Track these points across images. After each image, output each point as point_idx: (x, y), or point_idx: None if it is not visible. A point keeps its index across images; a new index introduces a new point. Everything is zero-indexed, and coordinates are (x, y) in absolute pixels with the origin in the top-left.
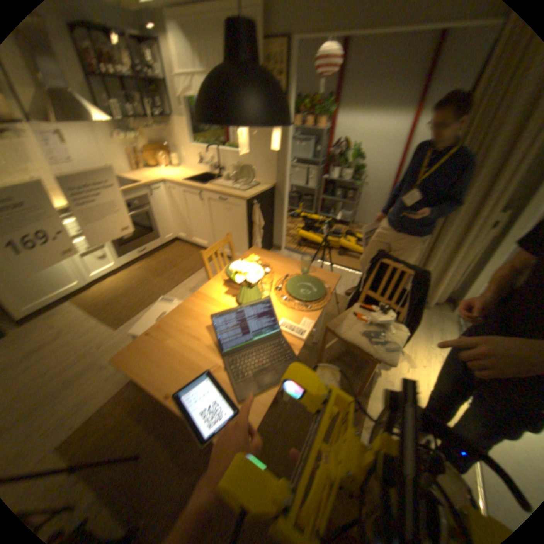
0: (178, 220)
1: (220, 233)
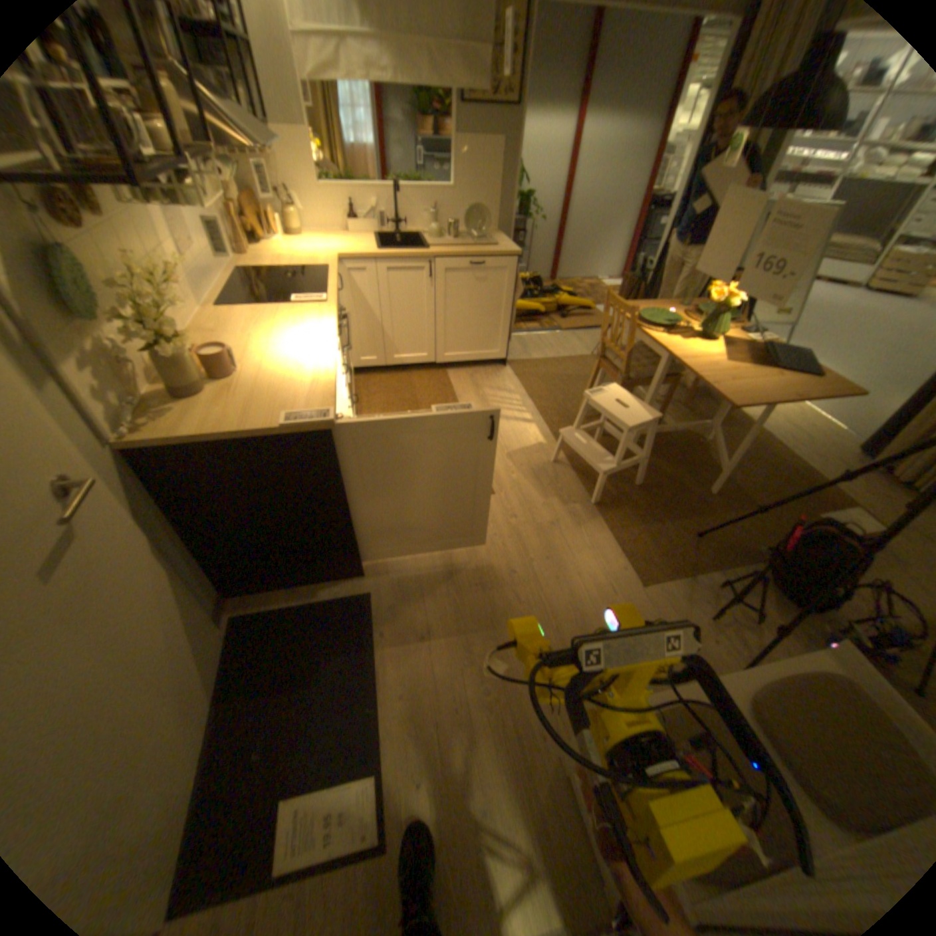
0: (364, 330)
1: (460, 326)
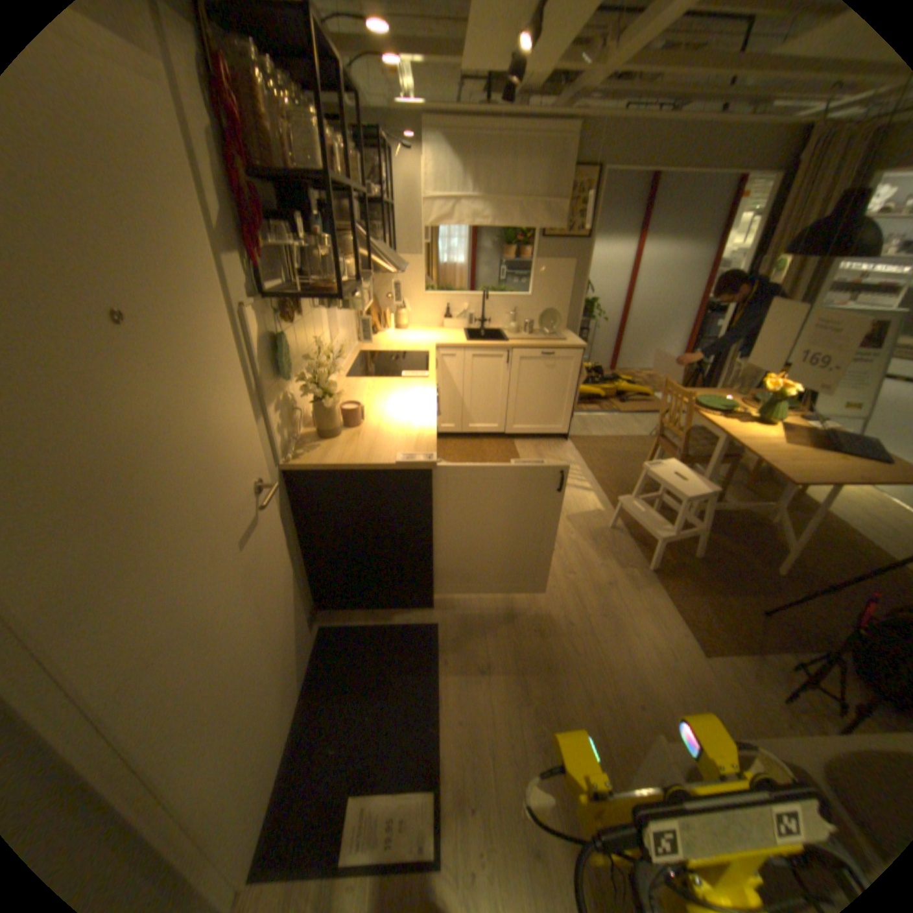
0: (447, 403)
1: (529, 403)
